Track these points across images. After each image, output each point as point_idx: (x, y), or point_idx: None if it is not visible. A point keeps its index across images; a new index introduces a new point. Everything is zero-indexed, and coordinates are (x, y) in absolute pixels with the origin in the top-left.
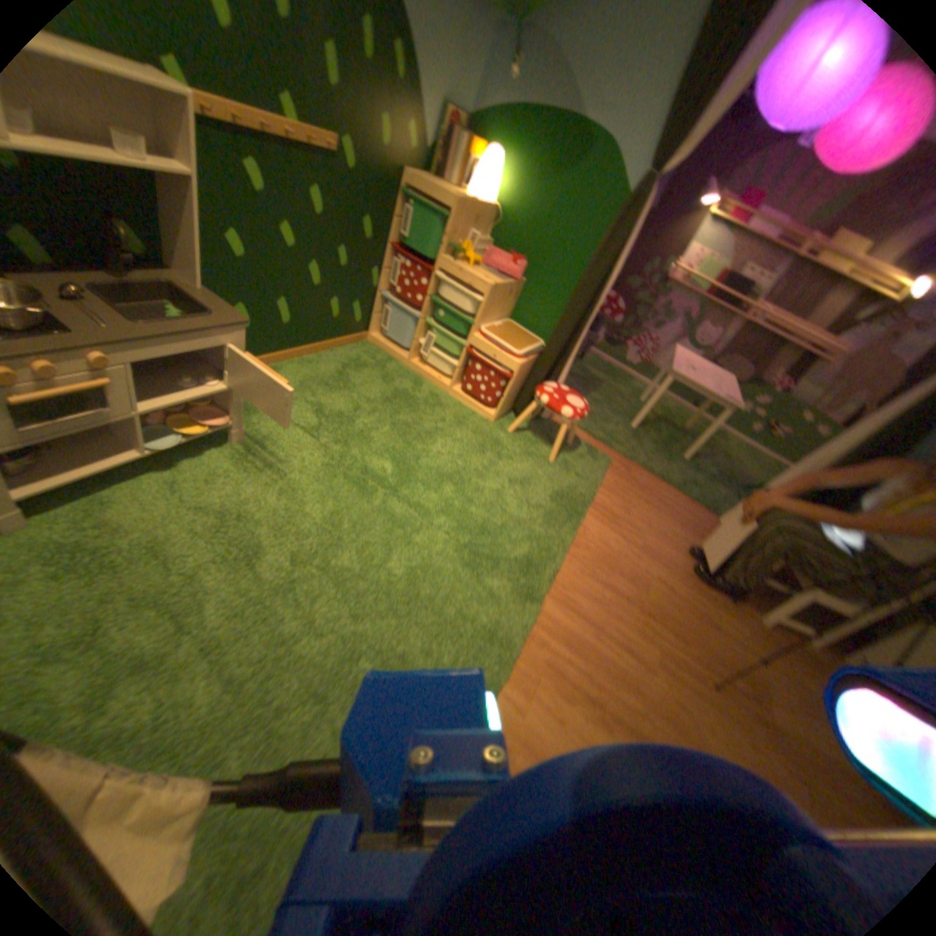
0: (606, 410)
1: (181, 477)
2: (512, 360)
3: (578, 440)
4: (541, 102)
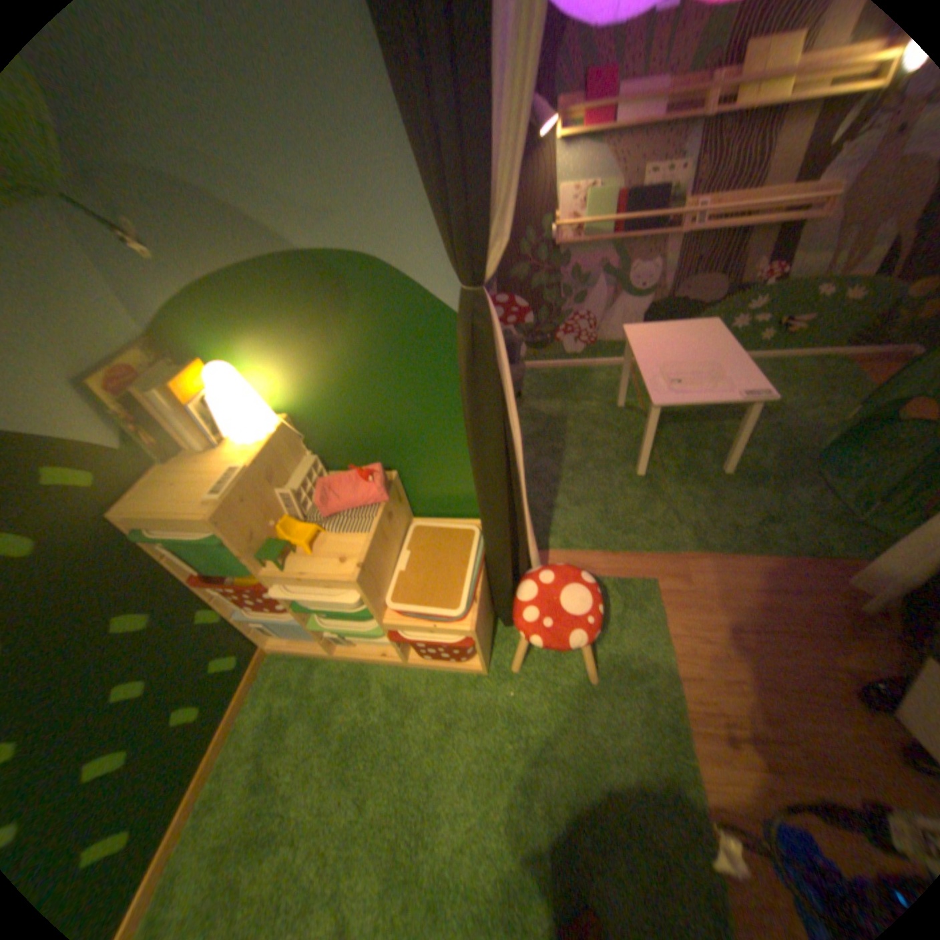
0: (602, 471)
1: None
2: (467, 629)
3: (607, 582)
4: (226, 265)
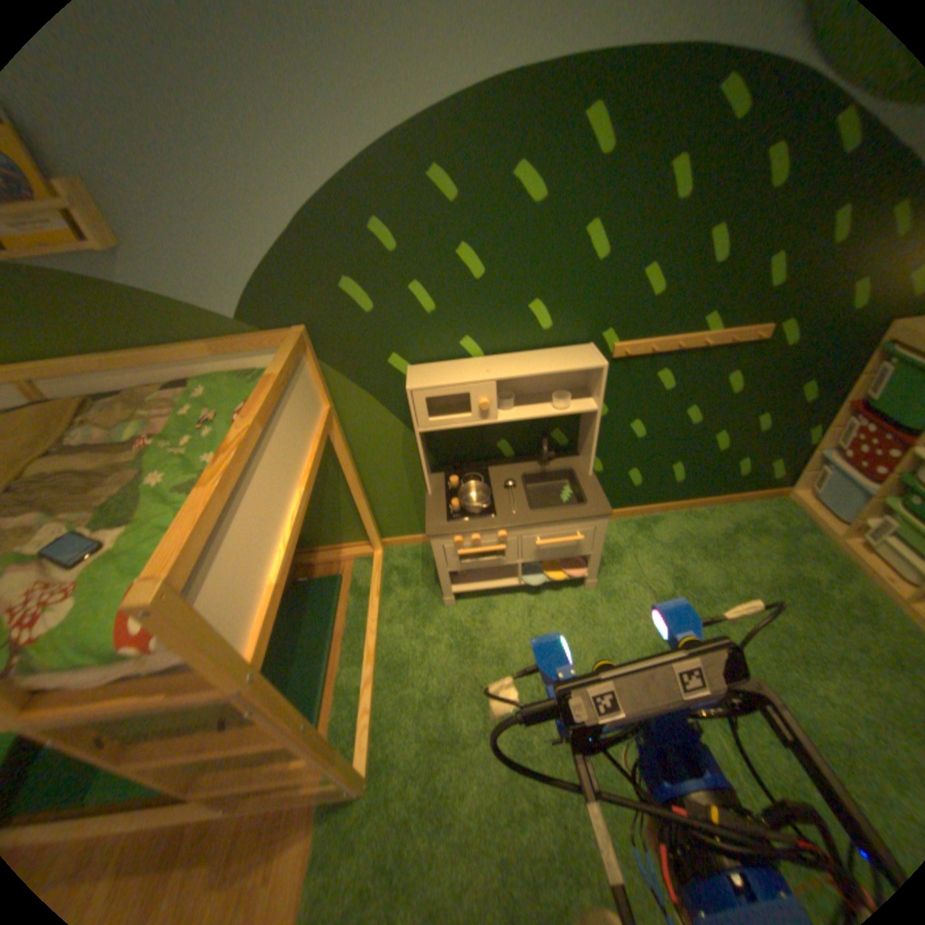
0: None
1: (540, 608)
2: None
3: None
4: None
